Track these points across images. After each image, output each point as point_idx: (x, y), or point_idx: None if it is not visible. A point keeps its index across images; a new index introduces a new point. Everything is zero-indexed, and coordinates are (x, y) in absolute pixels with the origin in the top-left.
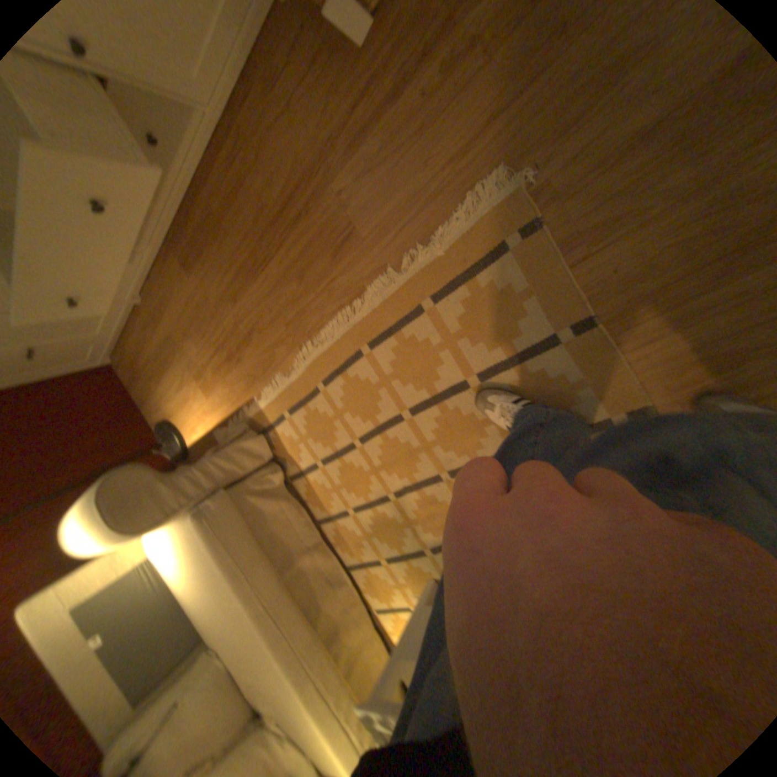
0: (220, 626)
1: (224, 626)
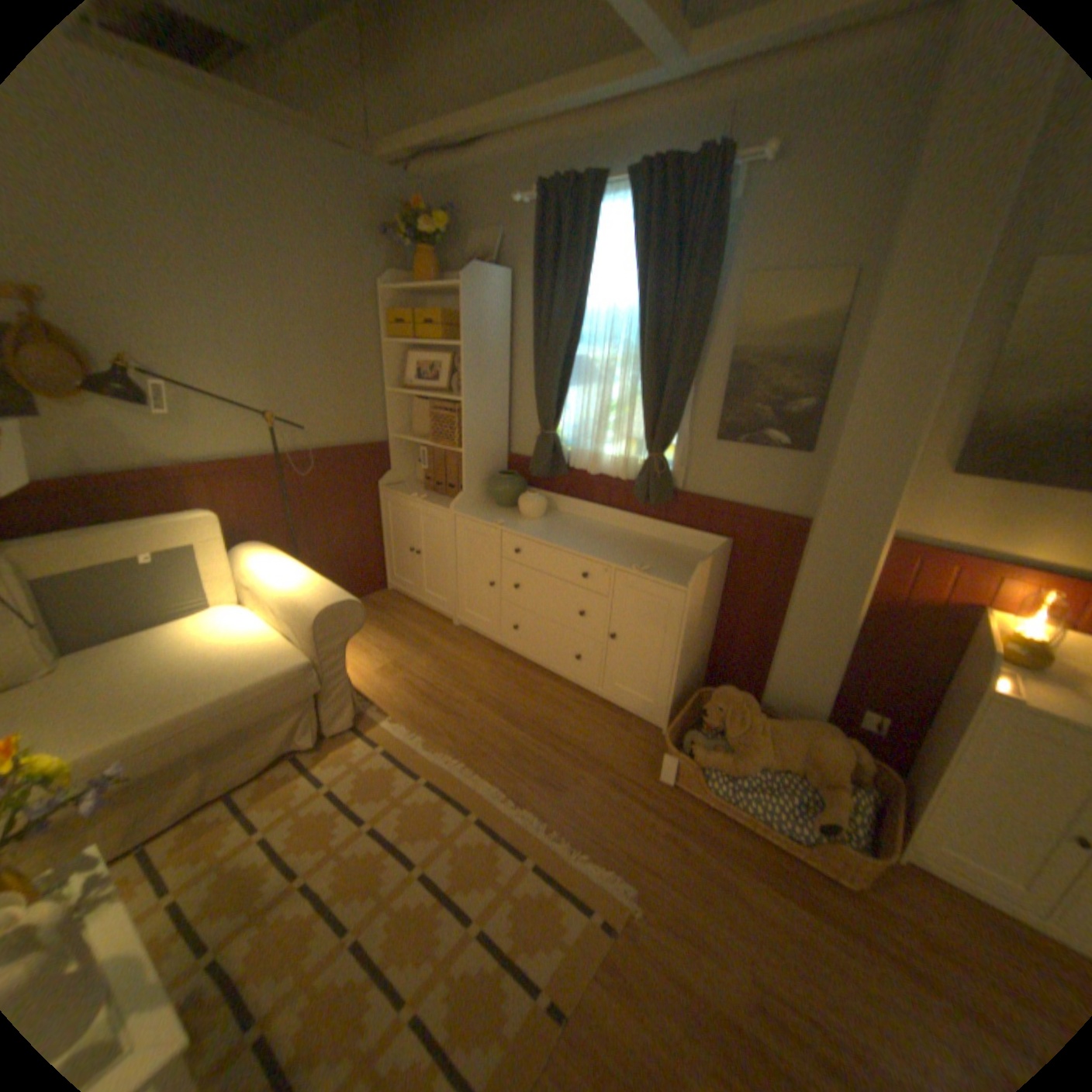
0: (144, 683)
1: (149, 689)
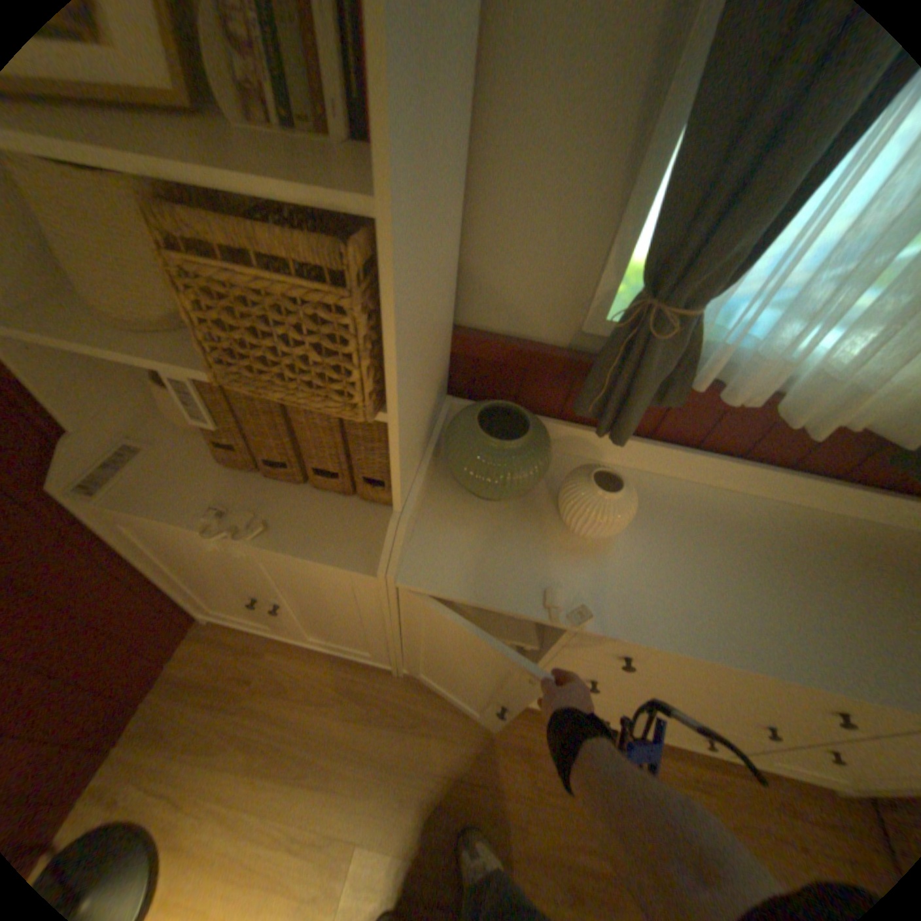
0: None
1: None
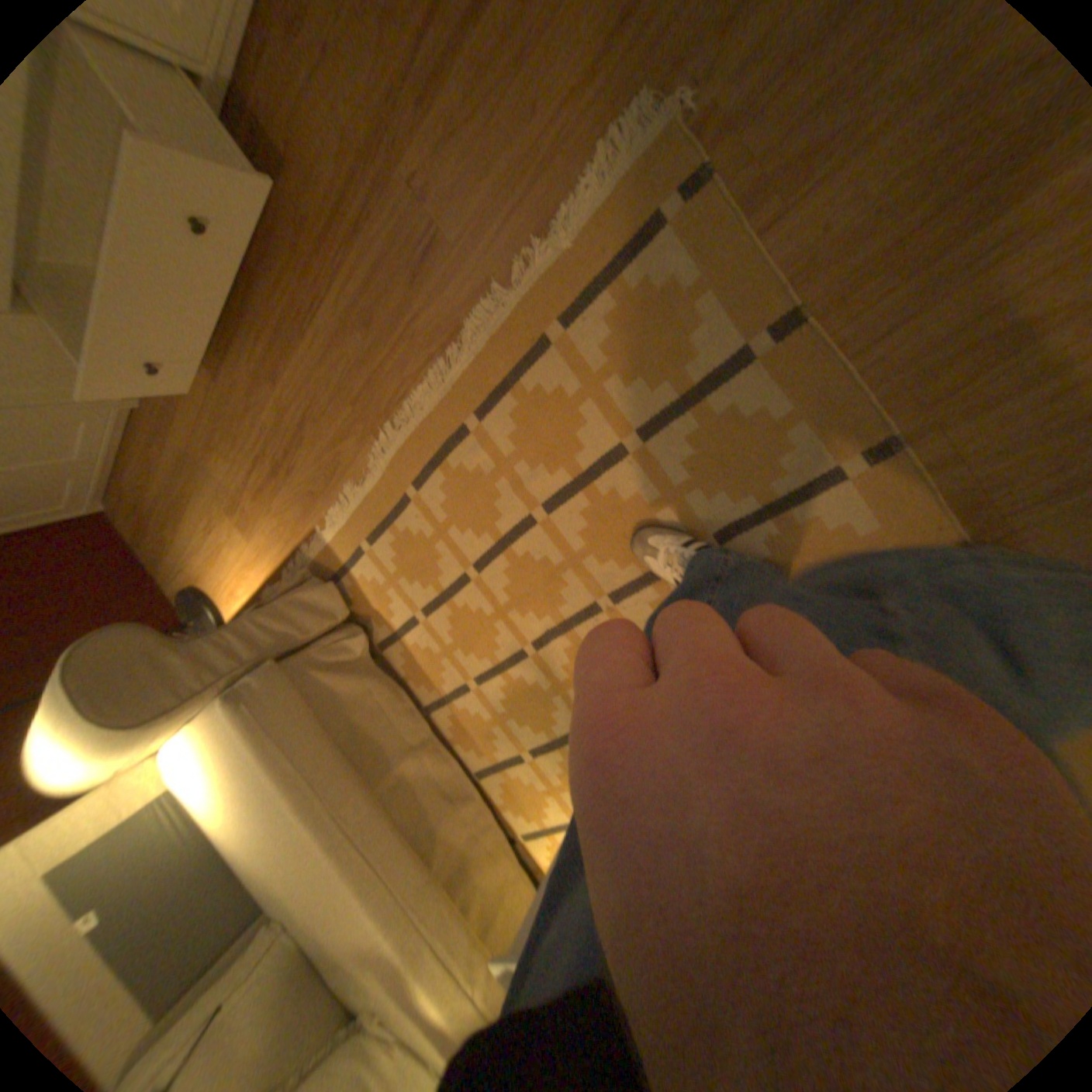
0: (279, 873)
1: (286, 871)
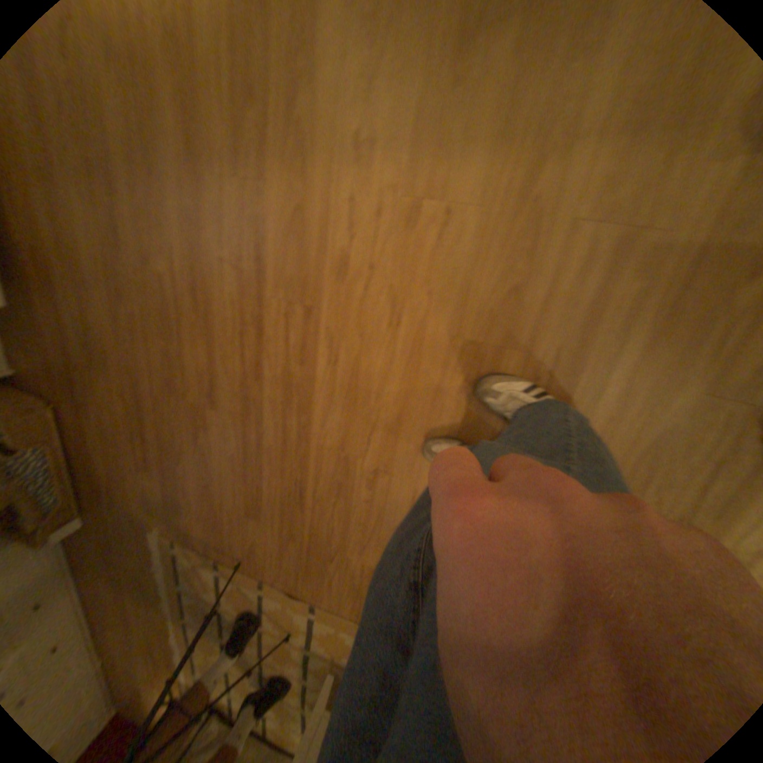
0: None
1: None
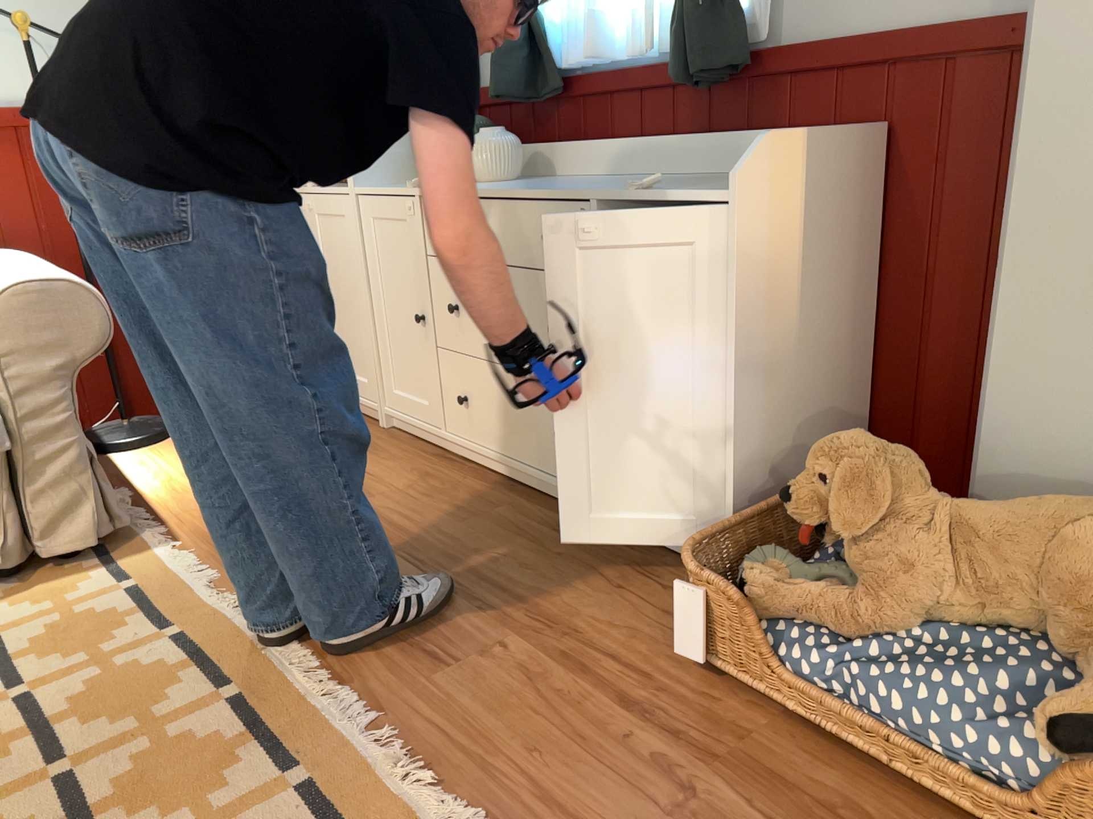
0: None
1: None
